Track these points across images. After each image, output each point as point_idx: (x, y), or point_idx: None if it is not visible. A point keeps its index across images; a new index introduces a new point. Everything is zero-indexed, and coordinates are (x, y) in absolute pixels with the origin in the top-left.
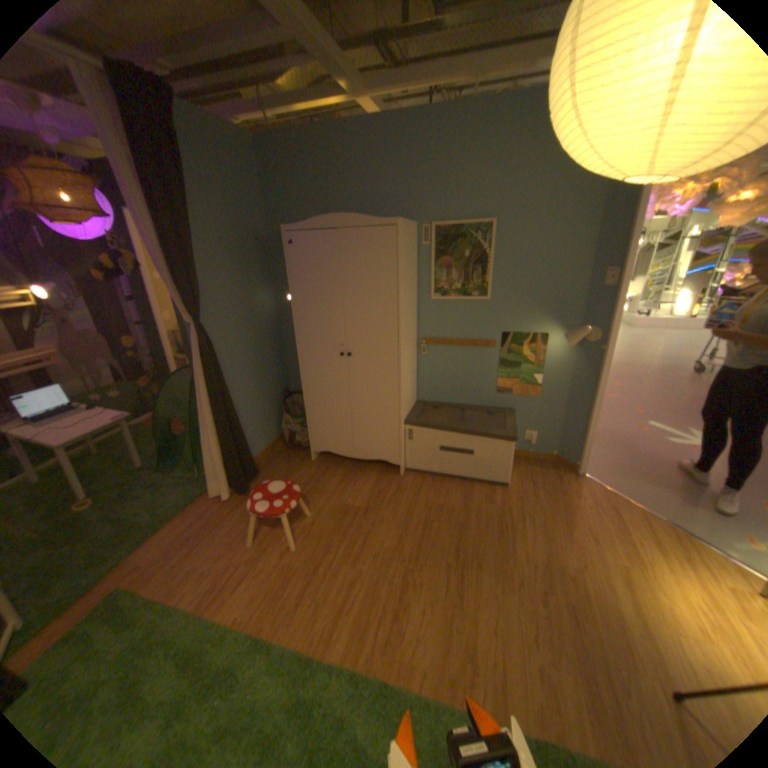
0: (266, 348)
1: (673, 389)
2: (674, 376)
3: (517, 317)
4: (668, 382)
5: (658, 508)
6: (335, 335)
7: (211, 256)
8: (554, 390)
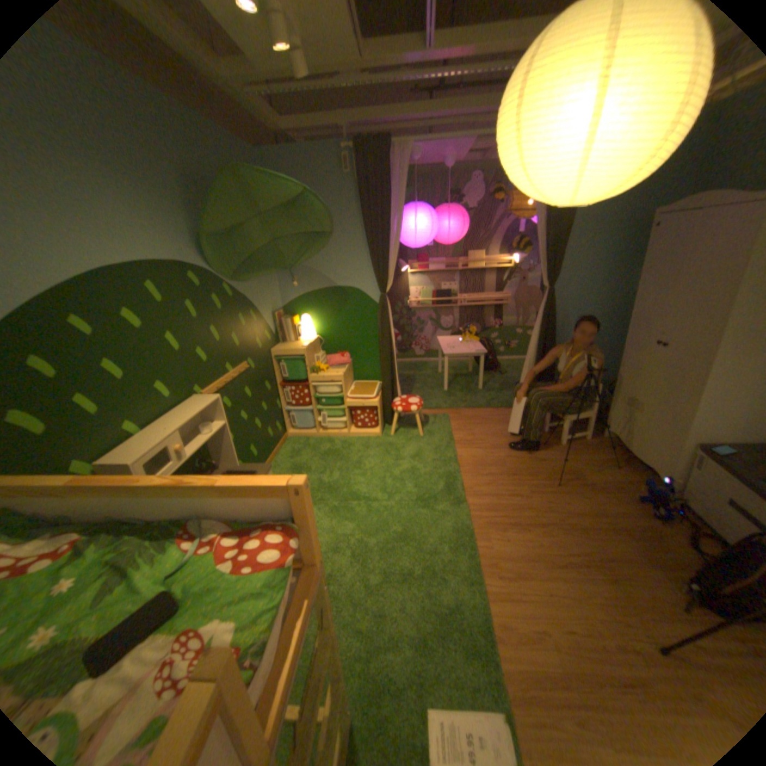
0: (625, 325)
1: None
2: None
3: None
4: None
5: None
6: (660, 322)
7: (594, 238)
8: None
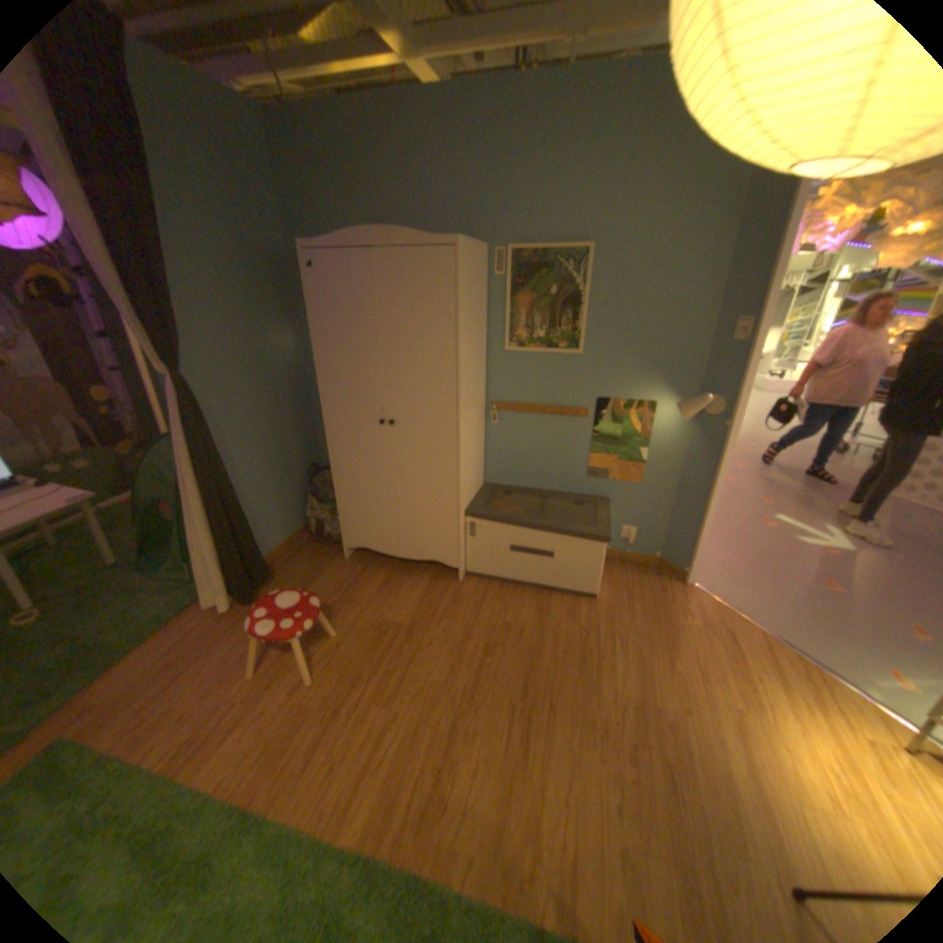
0: (285, 408)
1: (807, 473)
2: (809, 457)
3: (618, 378)
4: (802, 464)
5: (784, 631)
6: (373, 395)
7: (199, 279)
8: (661, 476)
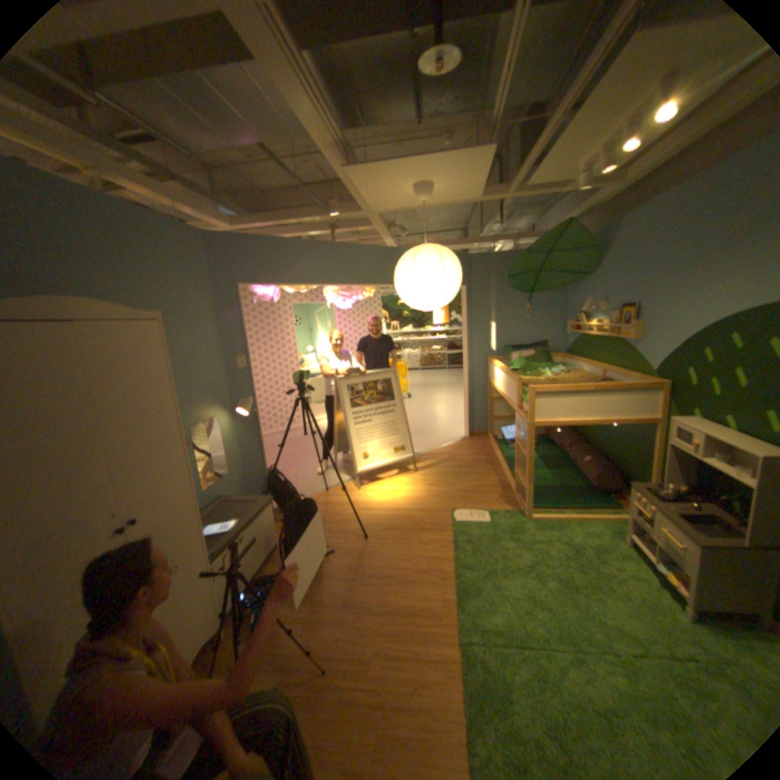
0: None
1: None
2: None
3: (195, 410)
4: None
5: (313, 490)
6: (94, 507)
7: None
8: (233, 462)
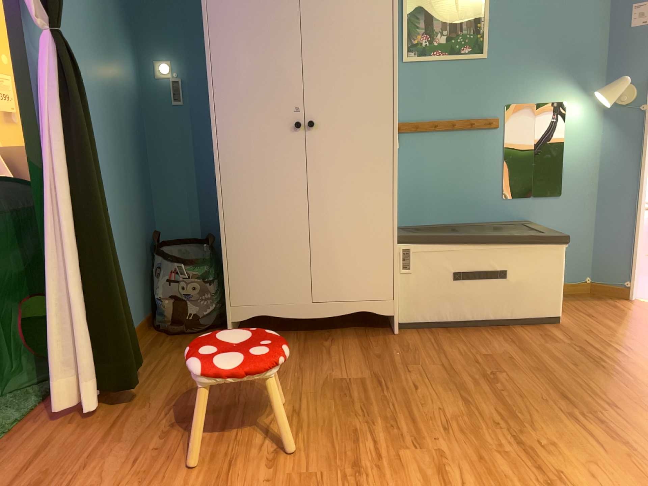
0: (130, 147)
1: None
2: None
3: (525, 82)
4: None
5: None
6: (282, 93)
7: None
8: (579, 185)
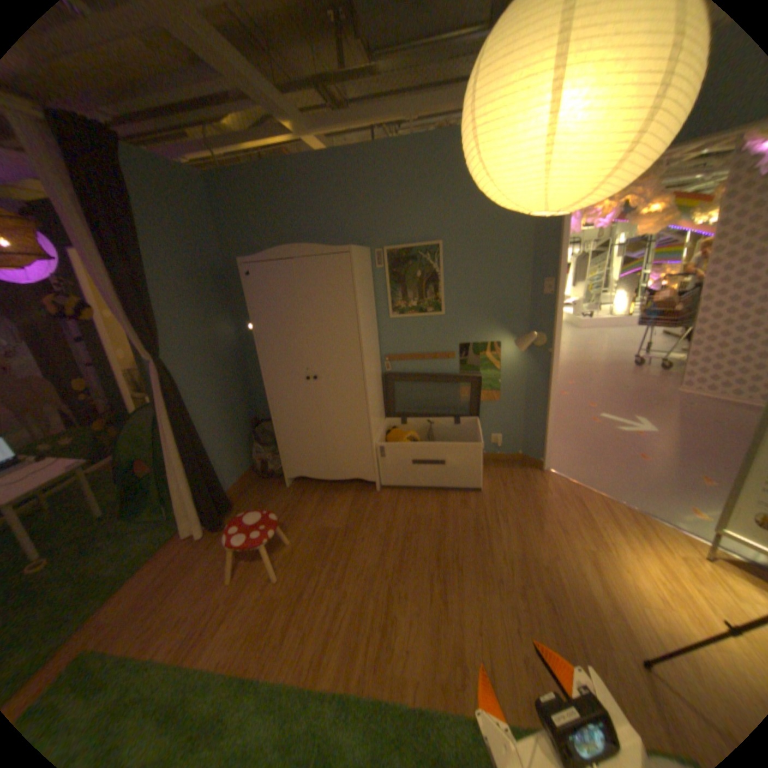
0: (230, 378)
1: (618, 382)
2: (618, 371)
3: (471, 329)
4: (614, 376)
5: (616, 493)
6: (299, 360)
7: (167, 291)
8: (512, 393)
